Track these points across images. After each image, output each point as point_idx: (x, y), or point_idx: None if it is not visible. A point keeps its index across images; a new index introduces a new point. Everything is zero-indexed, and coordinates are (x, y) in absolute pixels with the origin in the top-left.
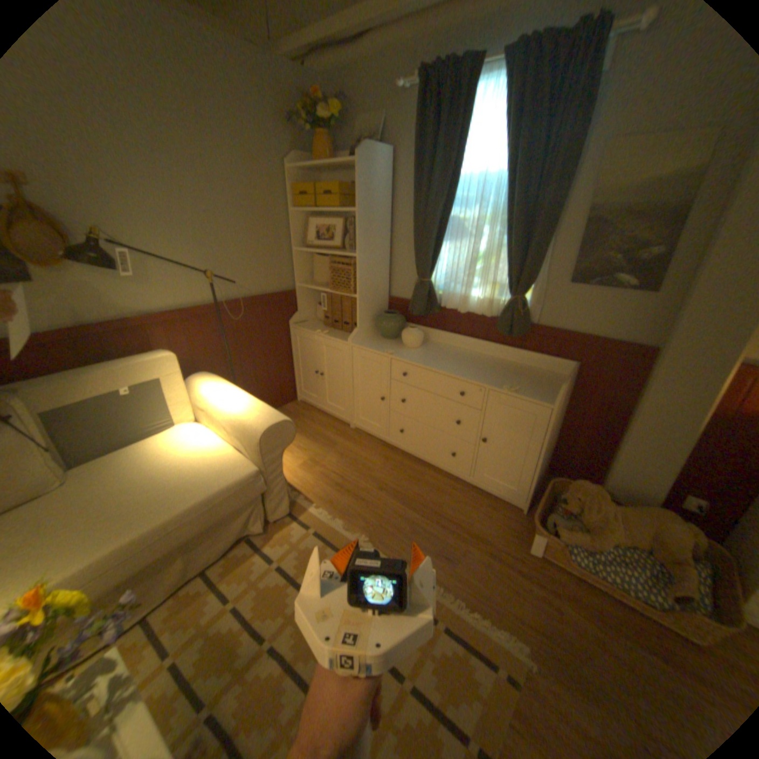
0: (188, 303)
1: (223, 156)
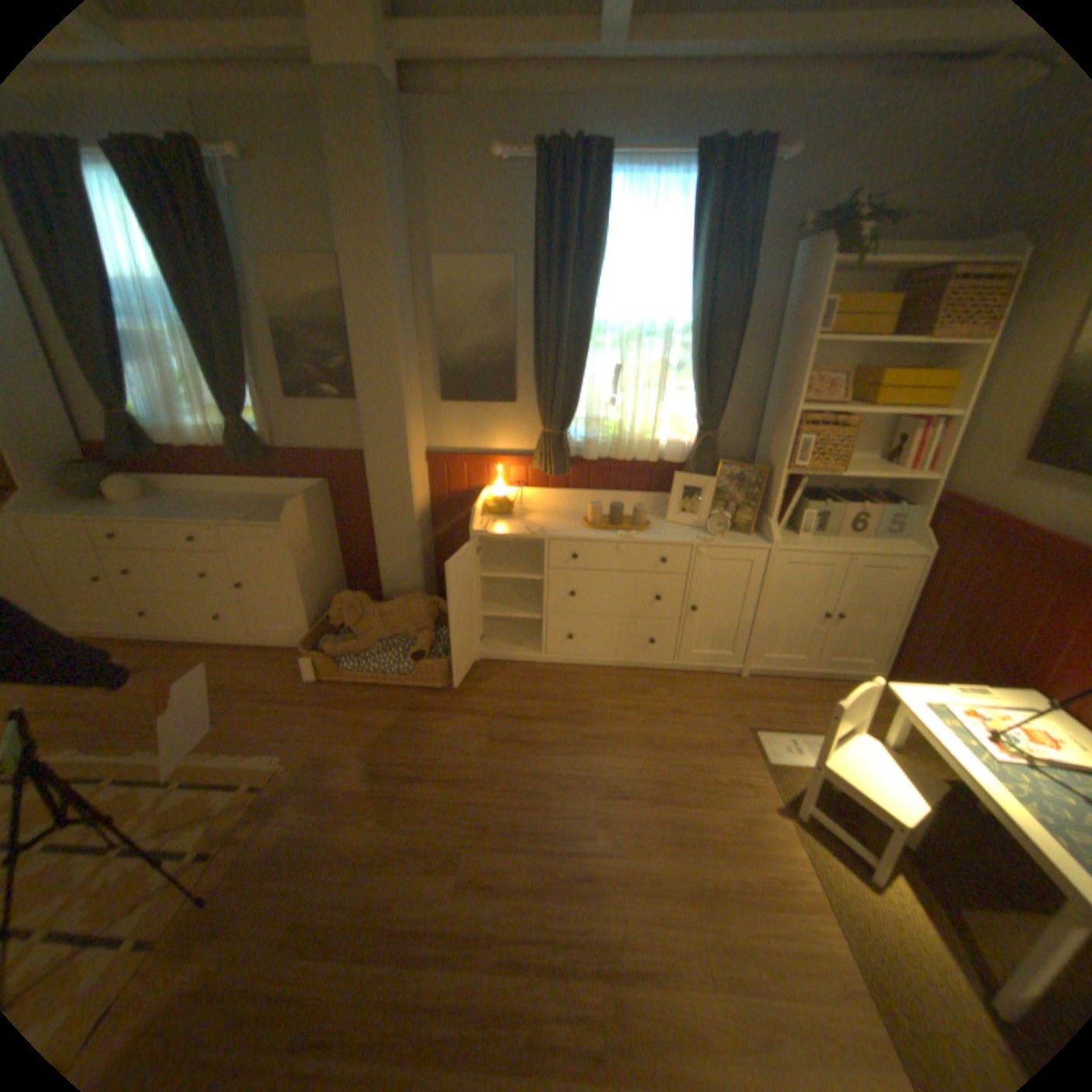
0: None
1: None
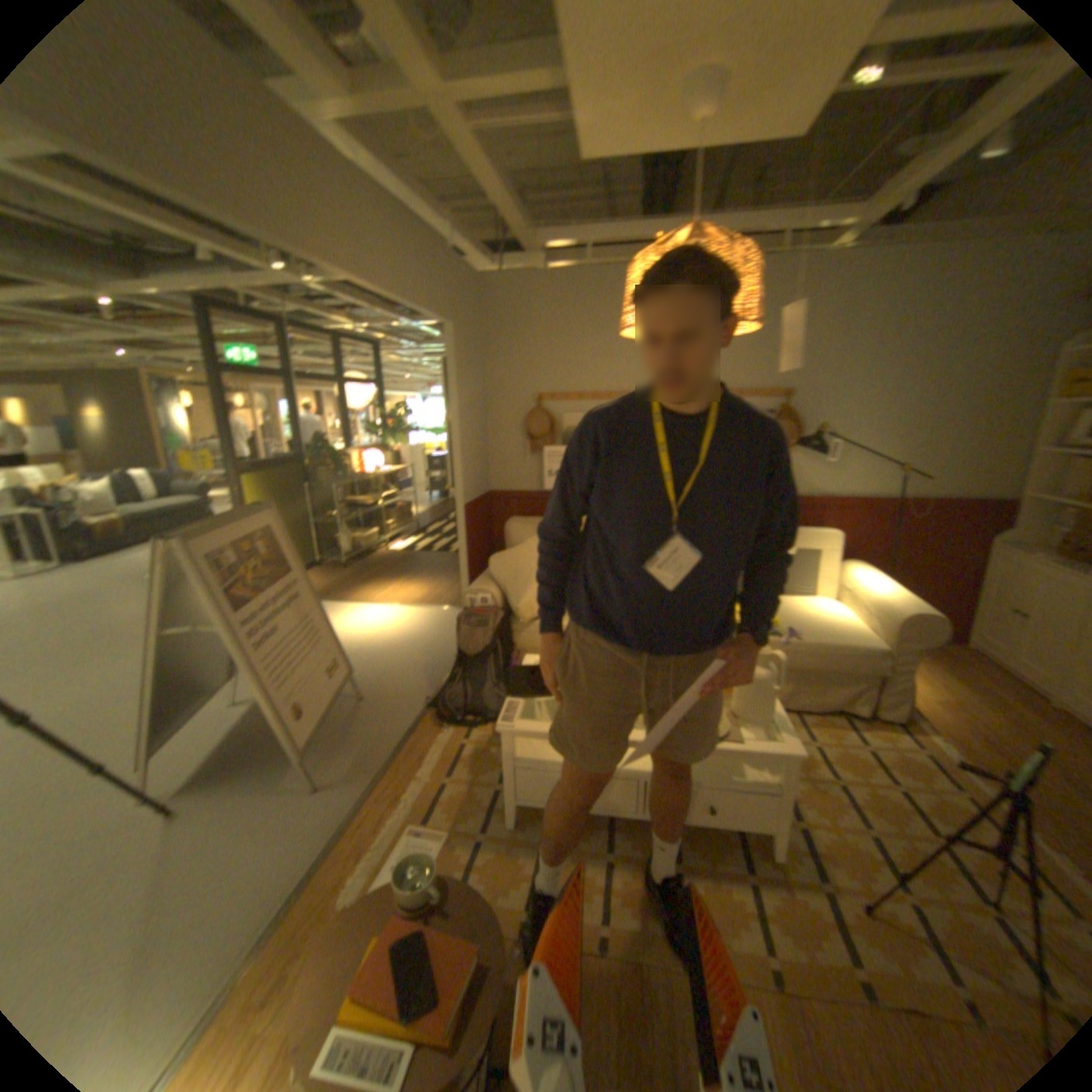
0: (870, 494)
1: (968, 354)
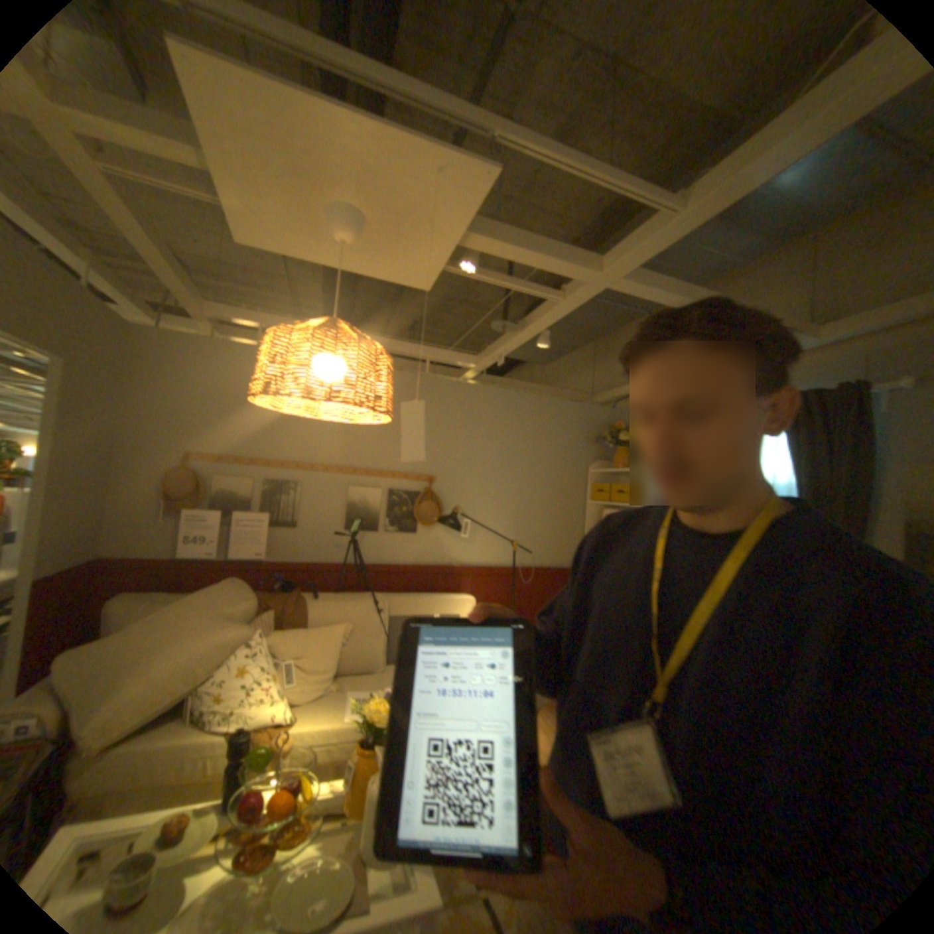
0: (493, 563)
1: (544, 465)
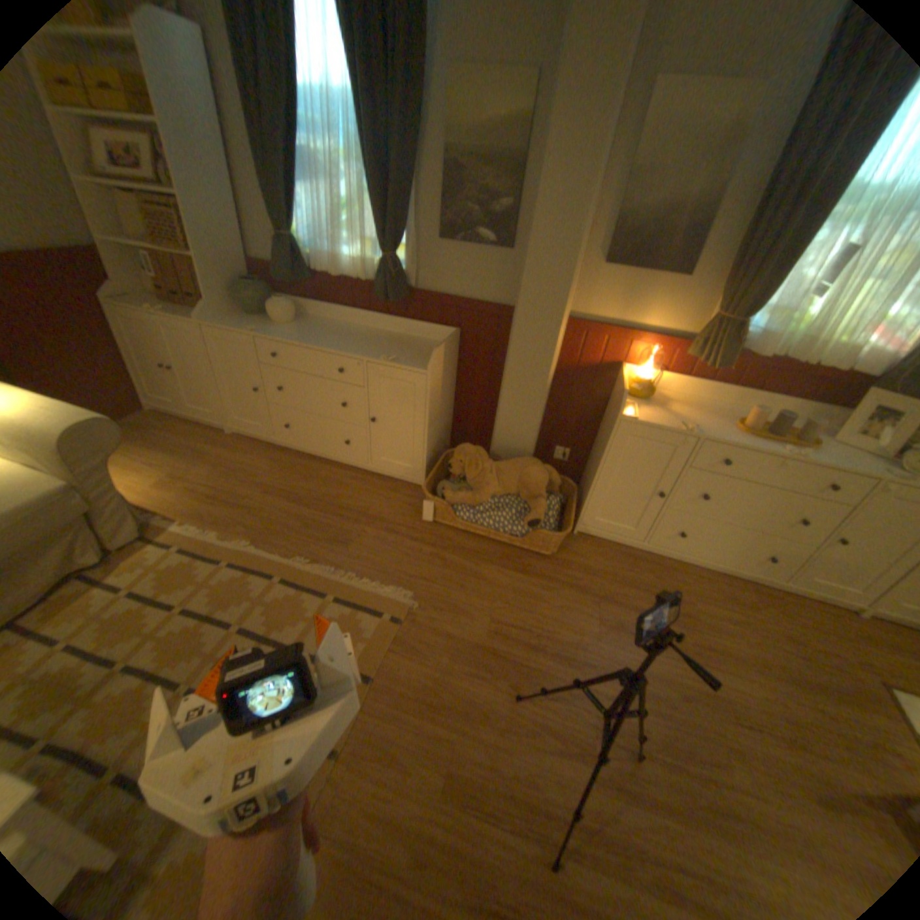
0: None
1: None
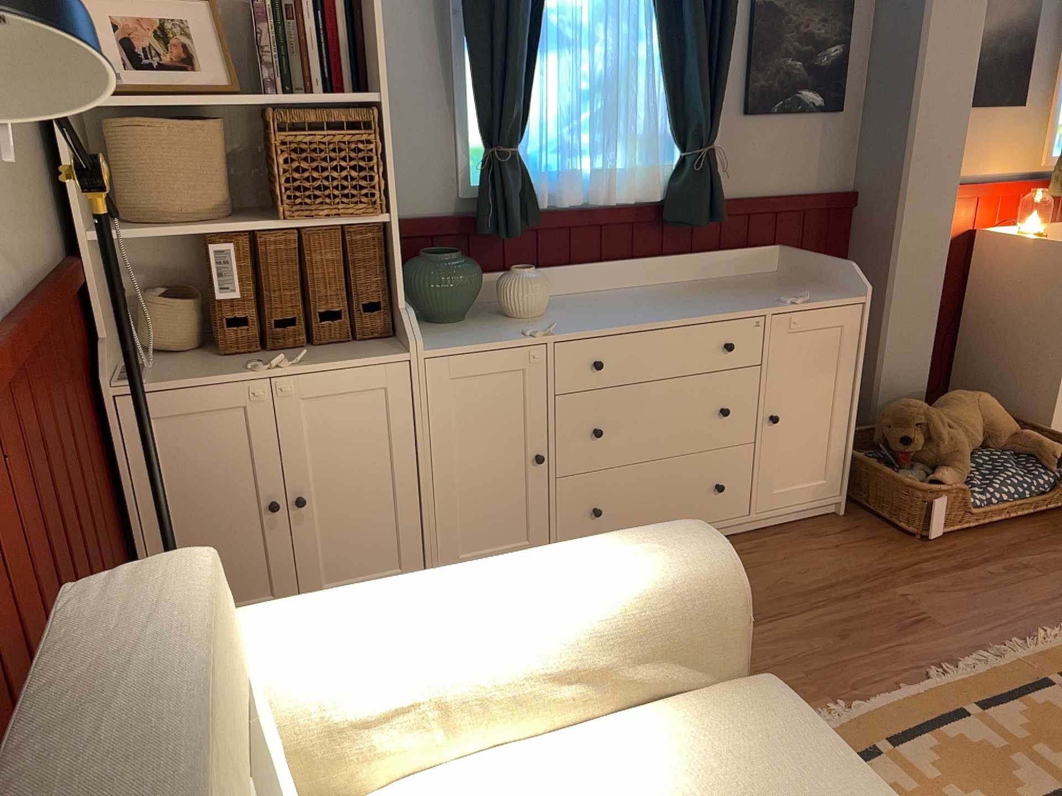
0: None
1: None
